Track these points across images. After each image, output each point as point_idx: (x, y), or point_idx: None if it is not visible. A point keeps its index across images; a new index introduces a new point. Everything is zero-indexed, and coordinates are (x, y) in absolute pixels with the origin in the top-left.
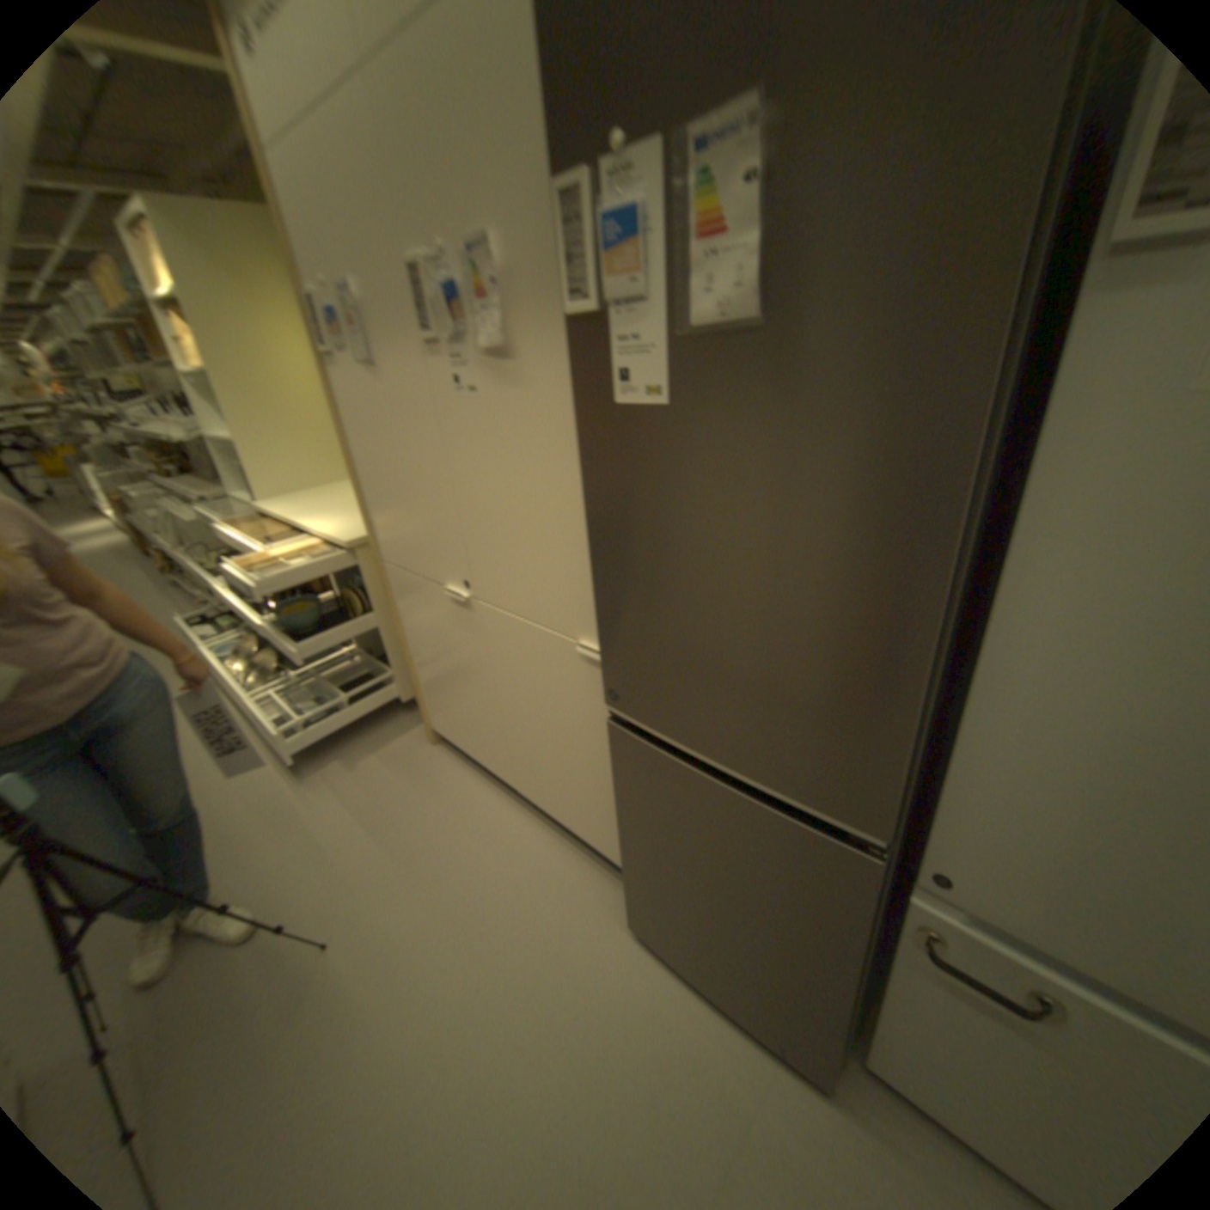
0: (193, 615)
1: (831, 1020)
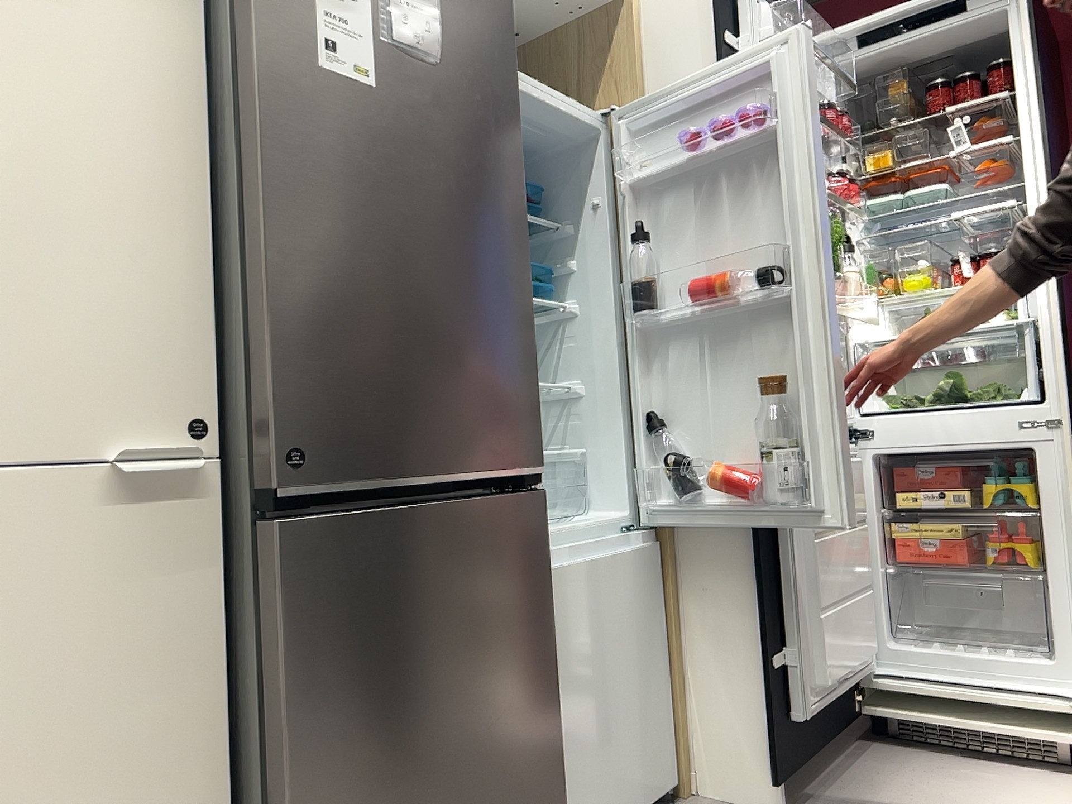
0: None
1: (550, 765)
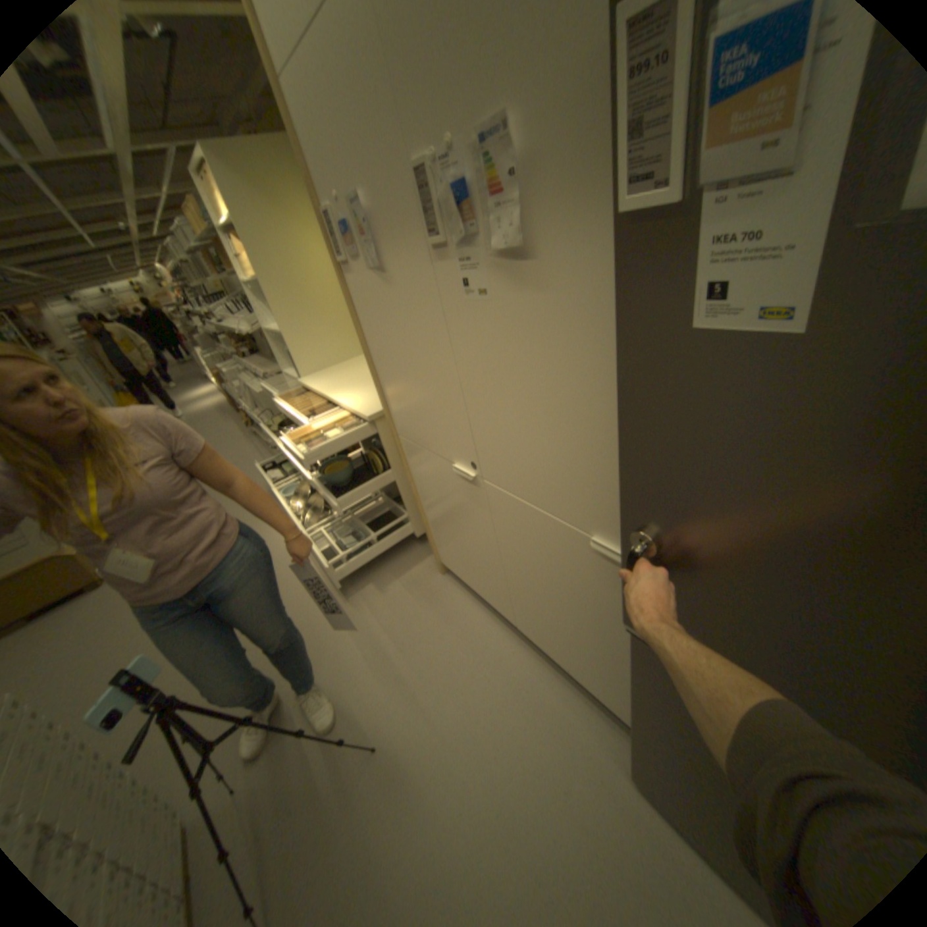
0: (270, 462)
1: None
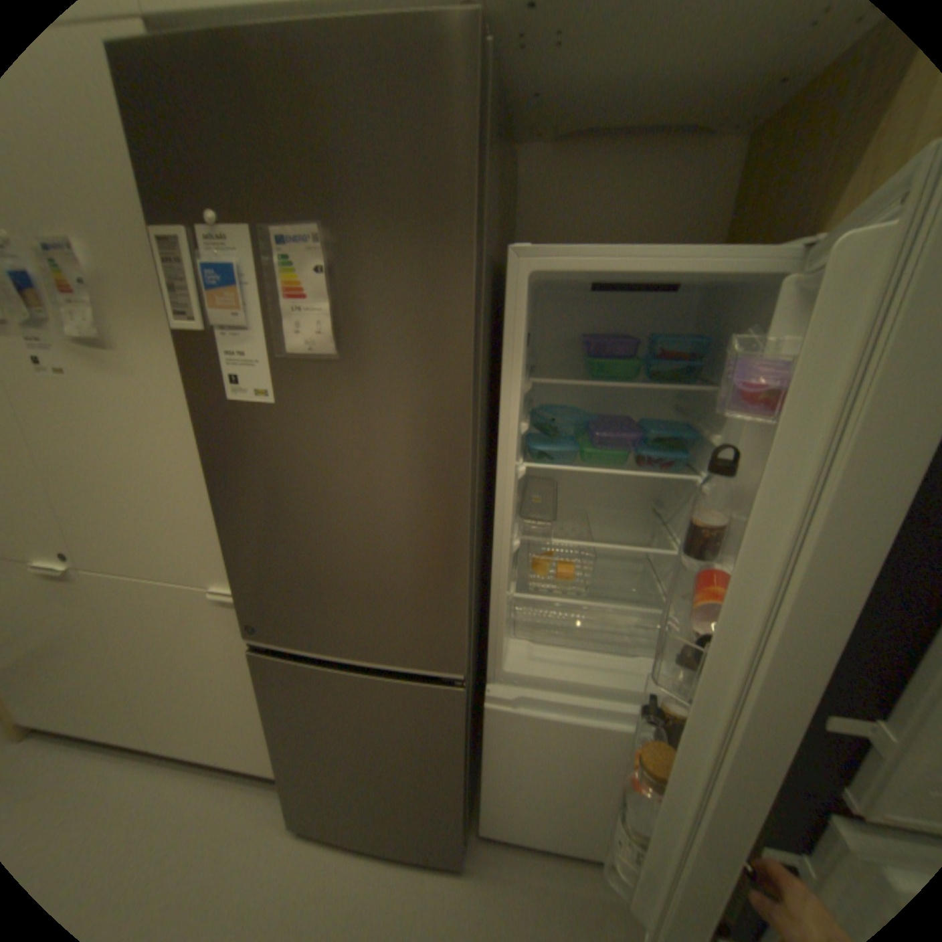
0: None
1: (451, 813)
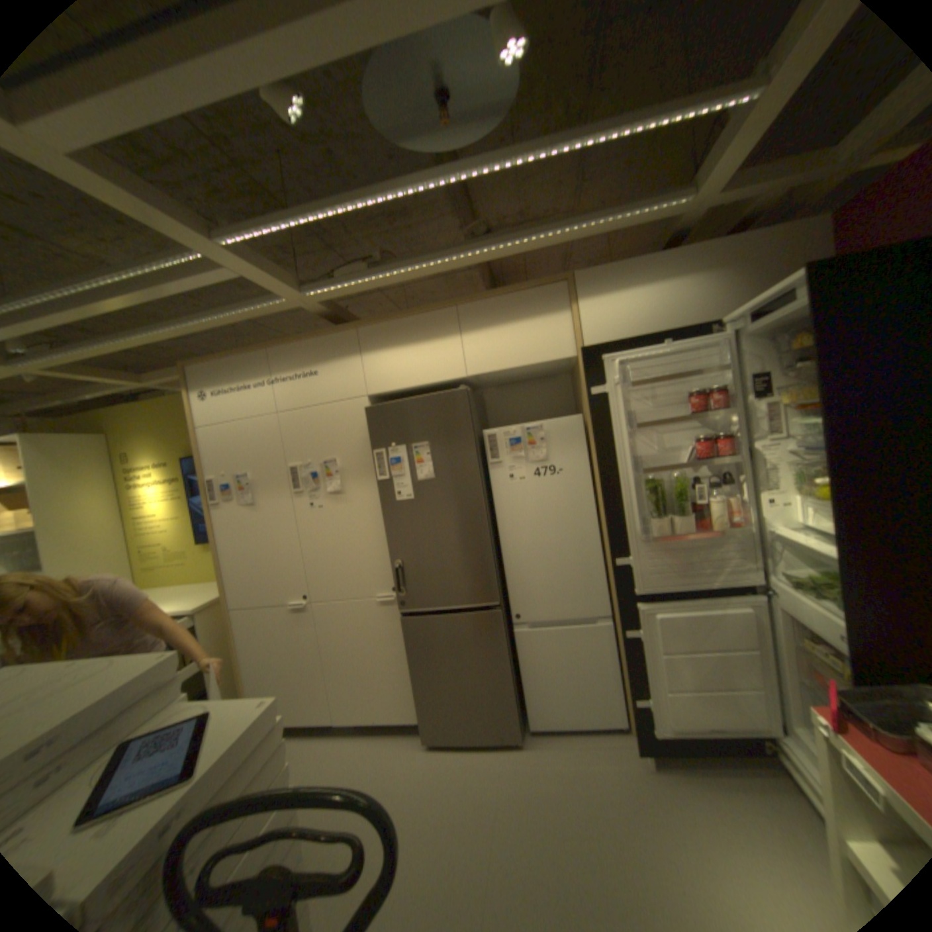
0: None
1: (510, 699)
